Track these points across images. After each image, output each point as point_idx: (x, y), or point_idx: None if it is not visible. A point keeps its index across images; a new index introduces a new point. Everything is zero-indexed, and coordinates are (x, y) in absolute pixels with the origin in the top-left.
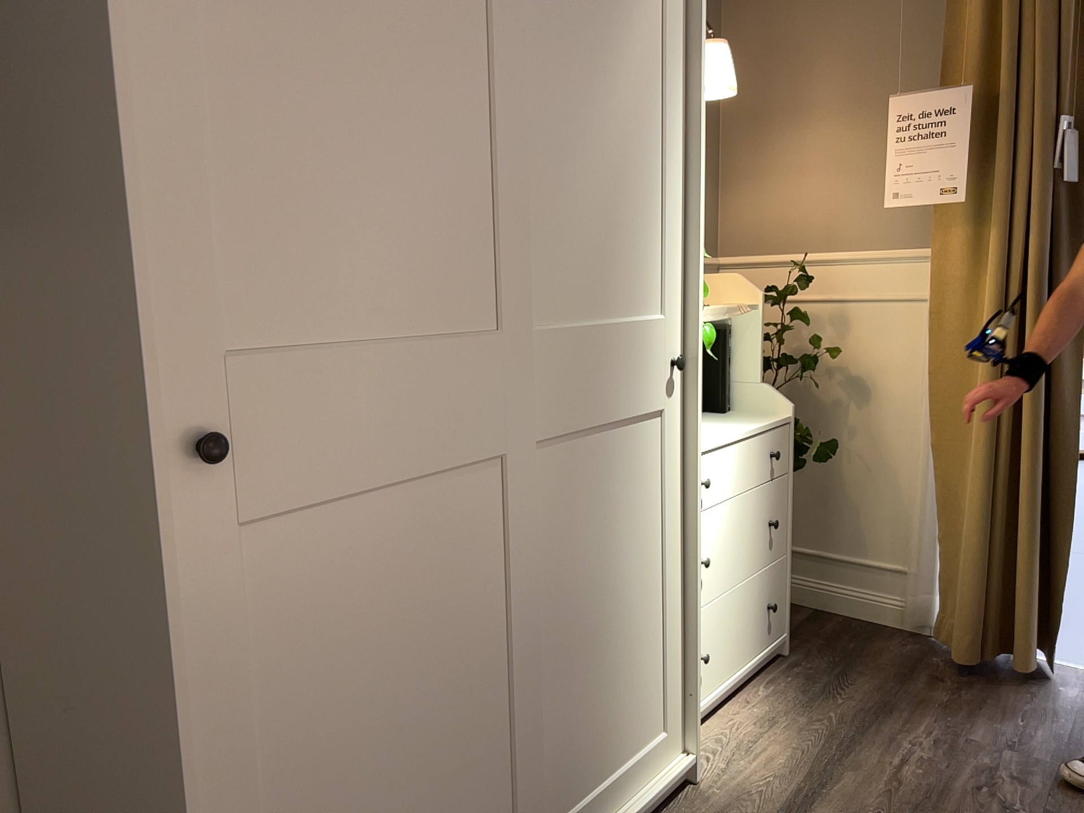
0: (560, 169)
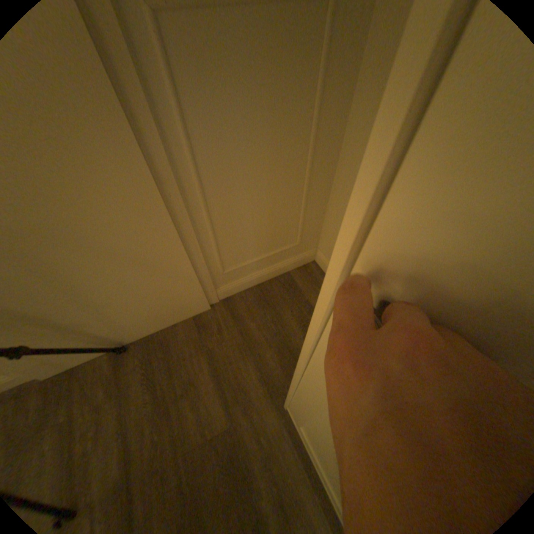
0: None
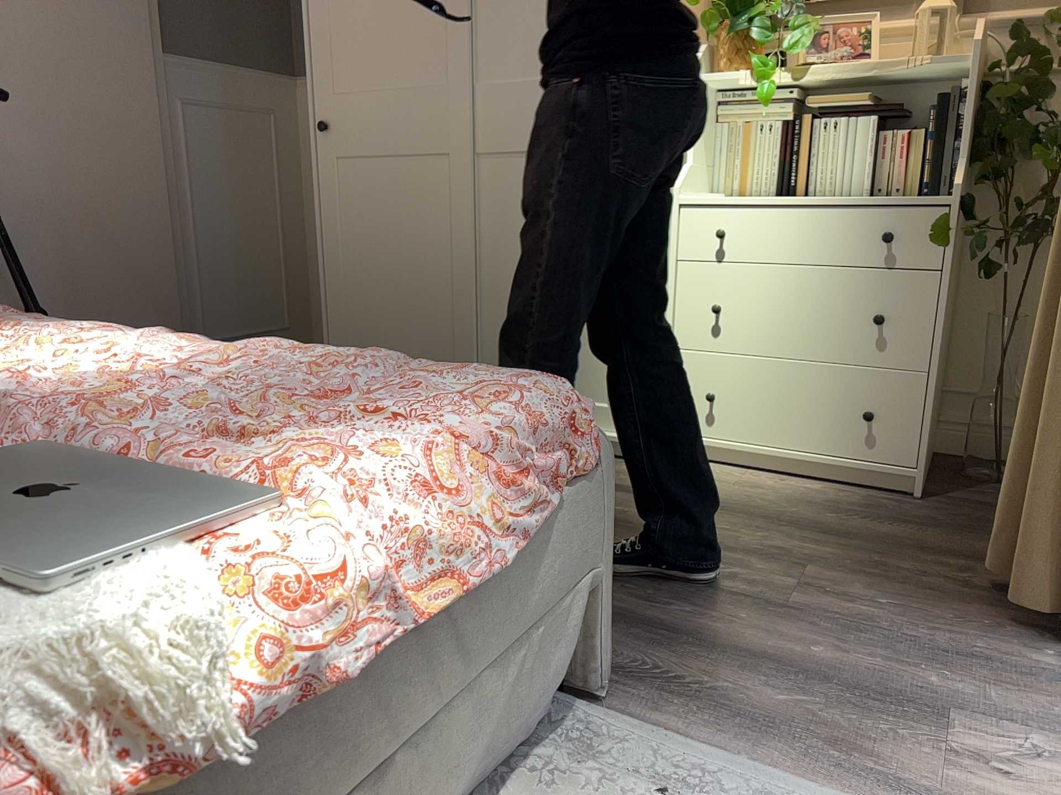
0: None
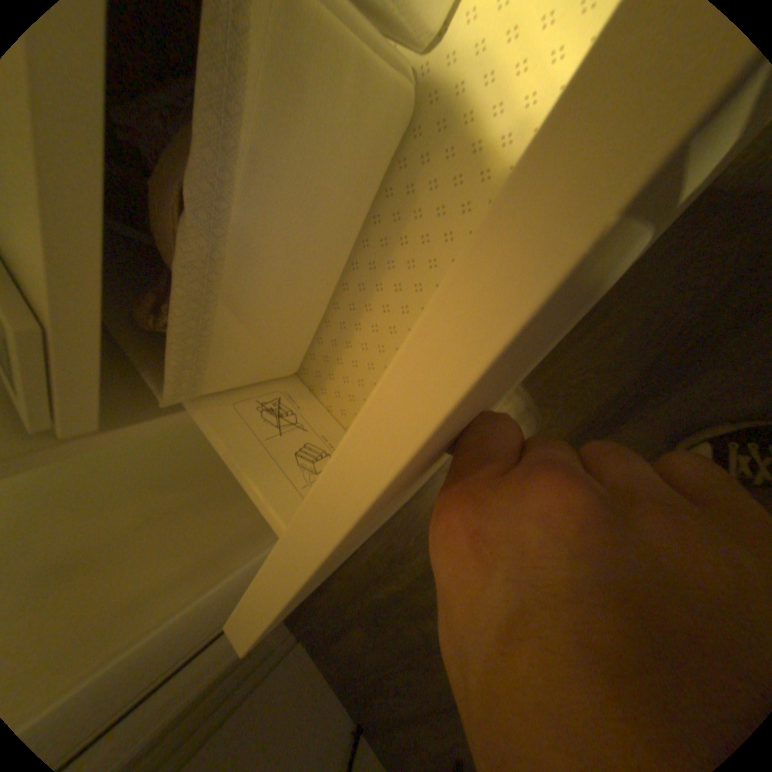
0: None
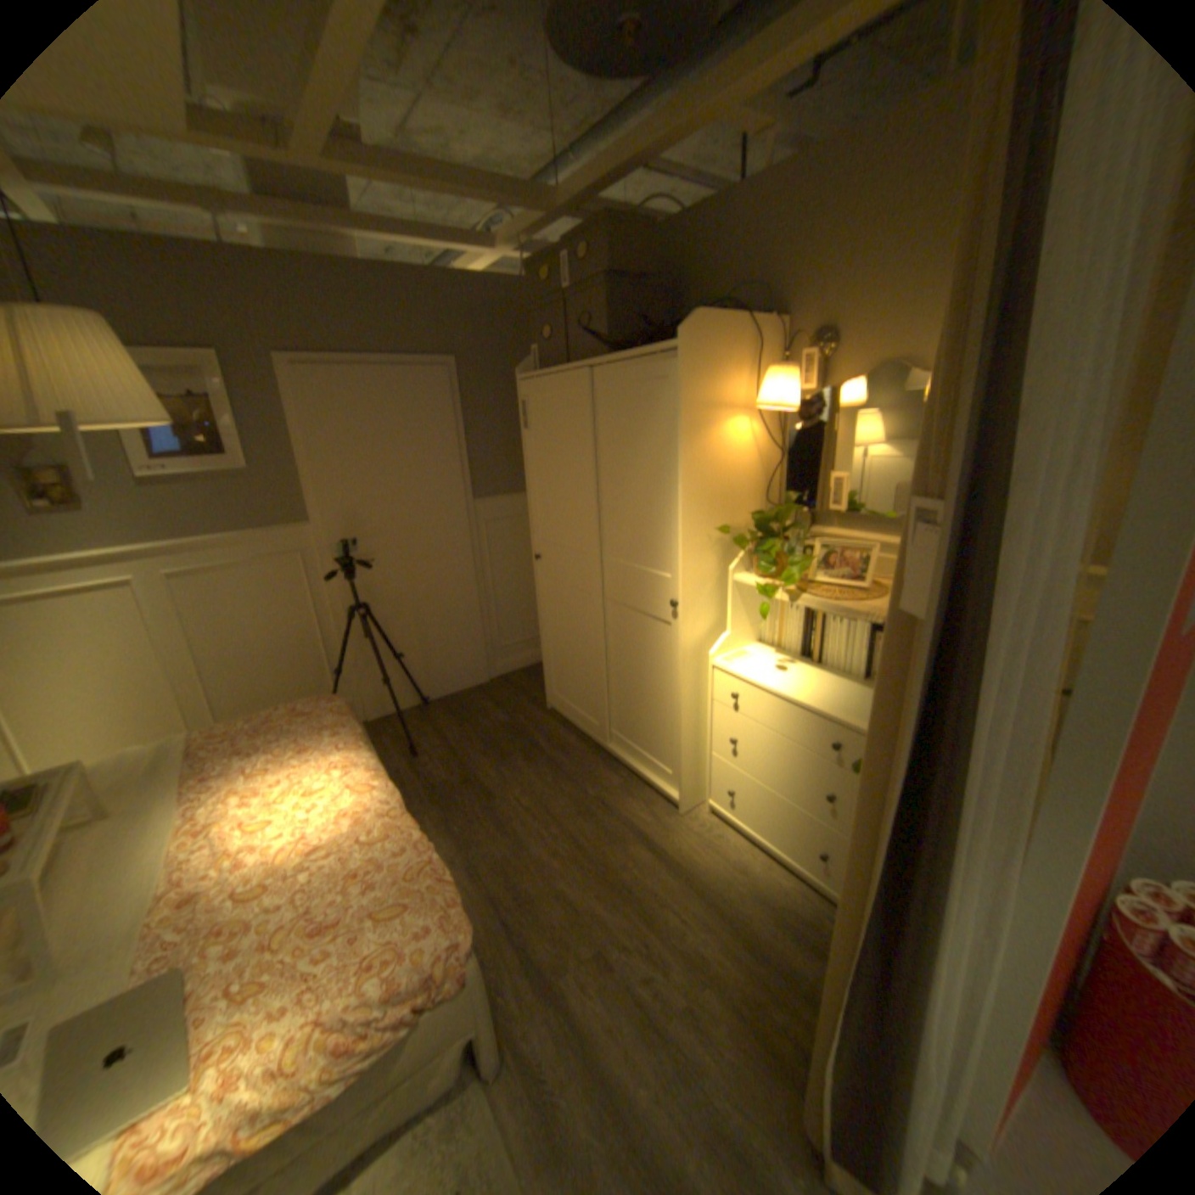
0: (616, 504)
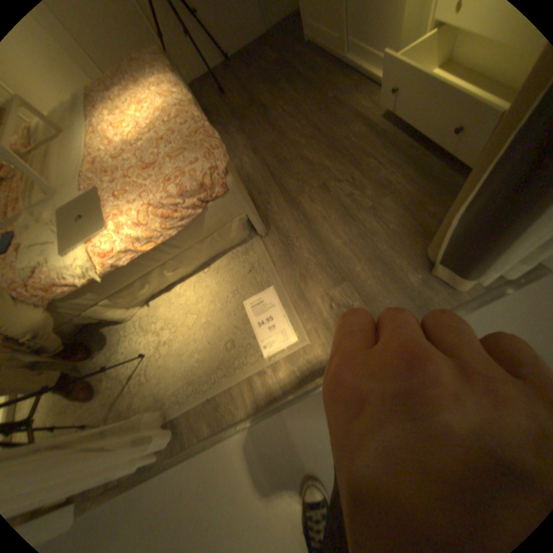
0: None
